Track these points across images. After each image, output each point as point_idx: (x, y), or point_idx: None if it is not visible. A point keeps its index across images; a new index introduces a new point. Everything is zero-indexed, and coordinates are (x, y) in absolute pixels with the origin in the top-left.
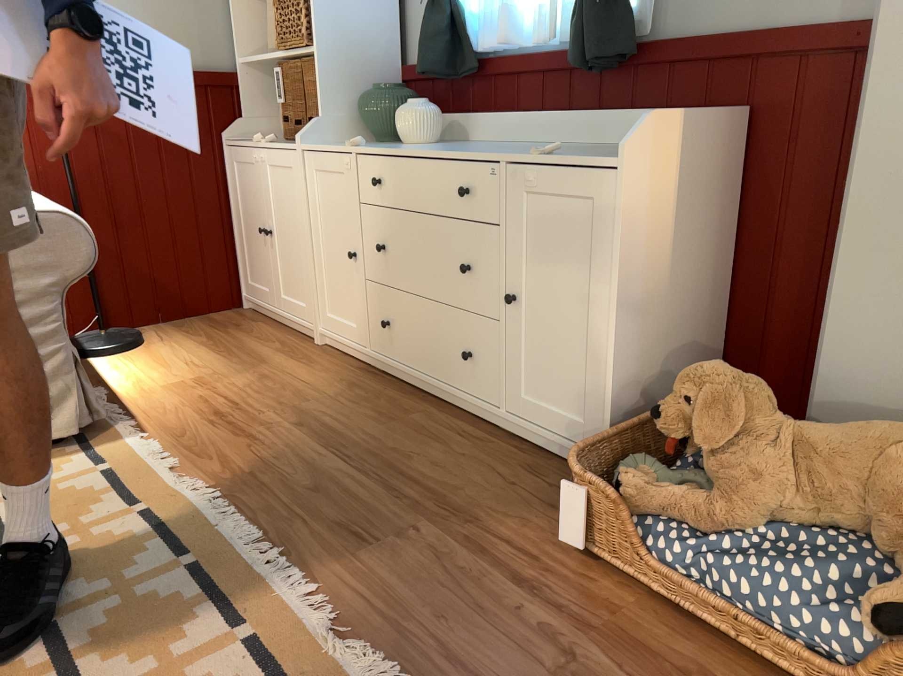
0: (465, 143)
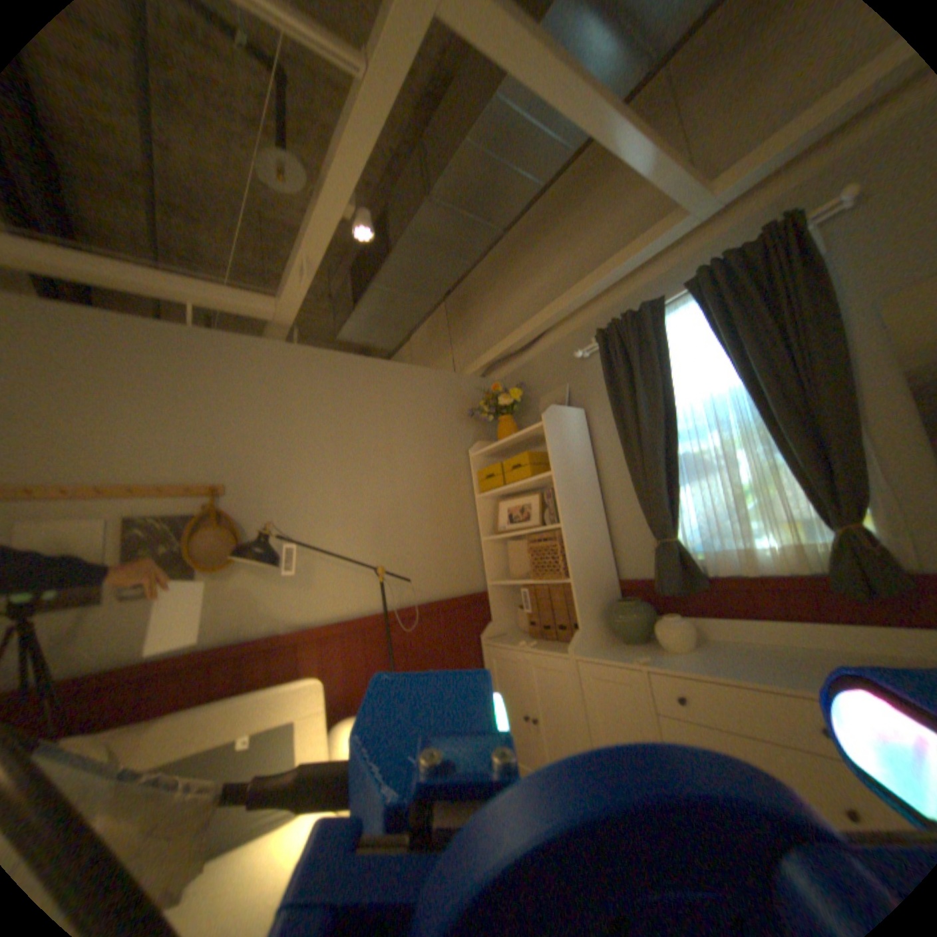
0: (718, 645)
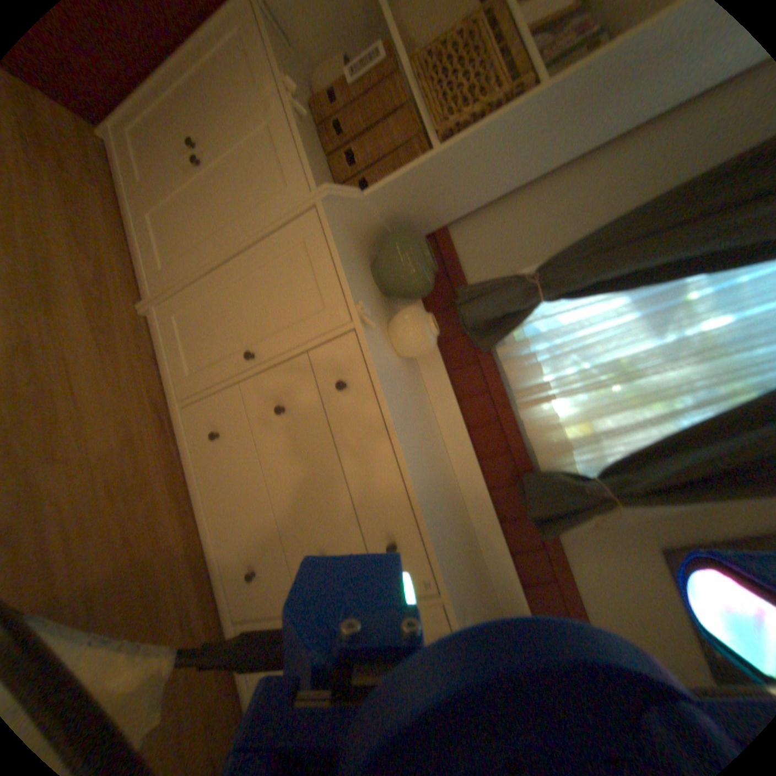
0: (415, 377)
